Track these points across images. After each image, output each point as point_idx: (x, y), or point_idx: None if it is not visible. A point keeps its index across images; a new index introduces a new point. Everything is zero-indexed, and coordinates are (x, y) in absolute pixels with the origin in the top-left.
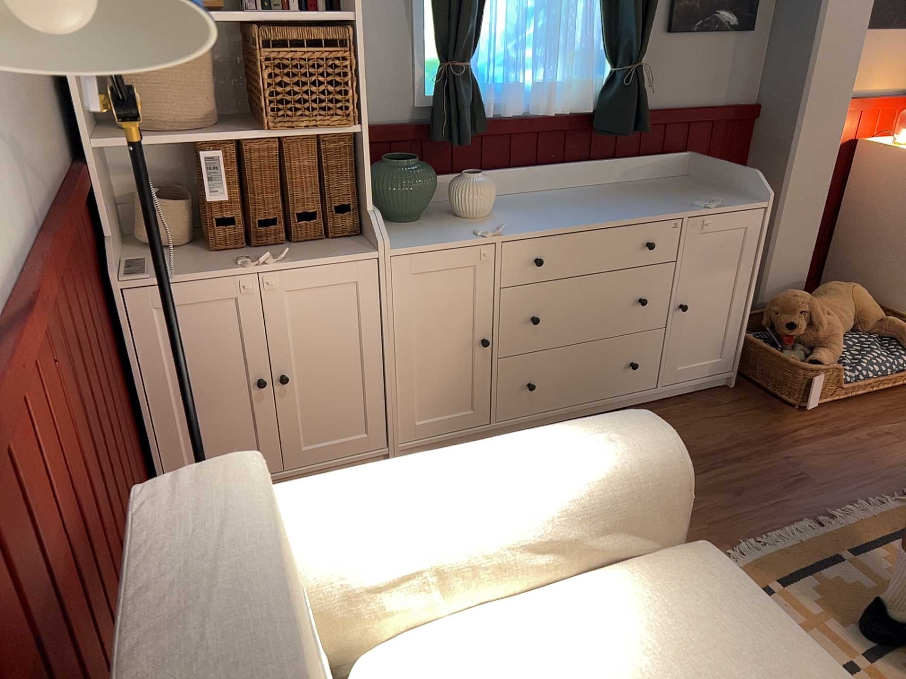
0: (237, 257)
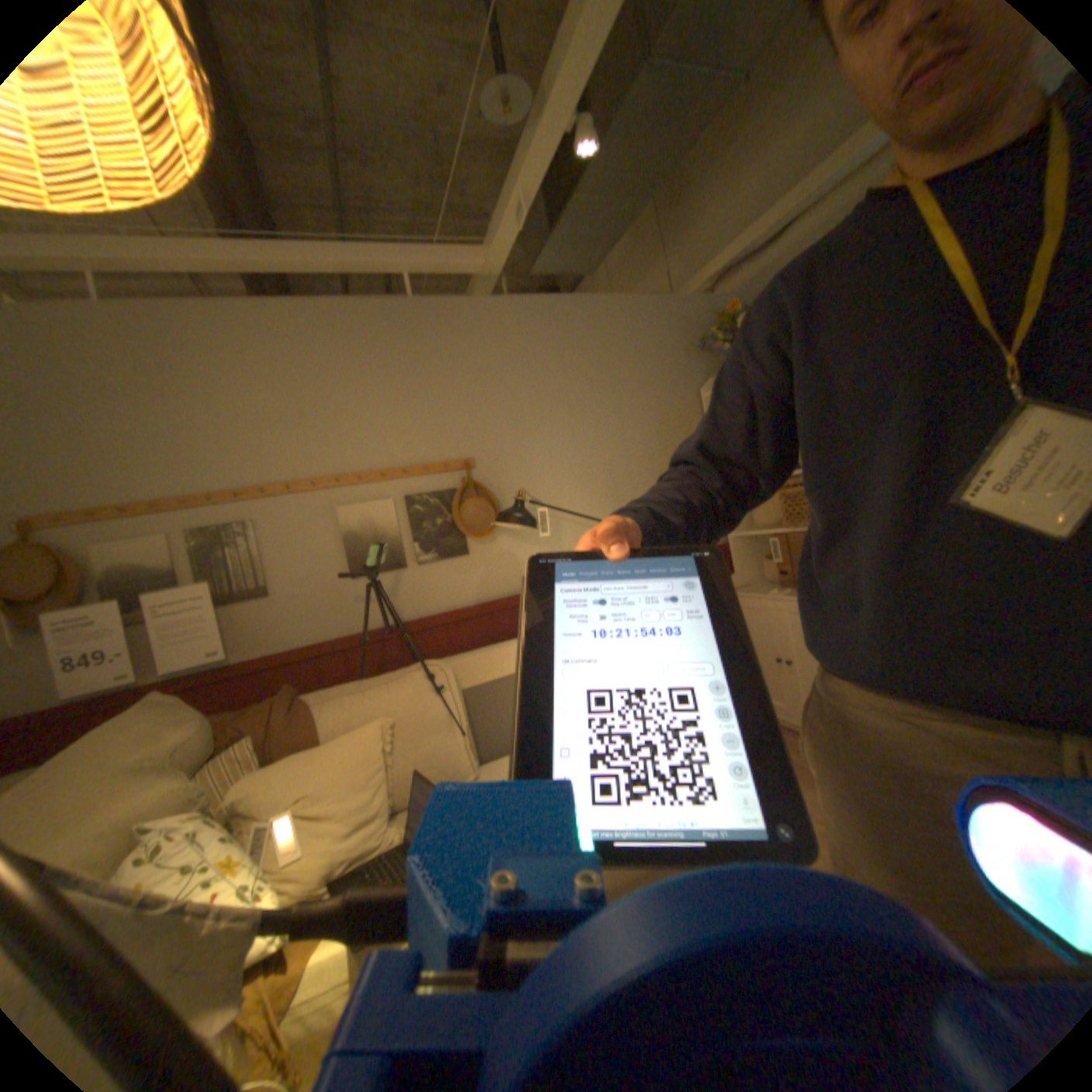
0: (780, 590)
